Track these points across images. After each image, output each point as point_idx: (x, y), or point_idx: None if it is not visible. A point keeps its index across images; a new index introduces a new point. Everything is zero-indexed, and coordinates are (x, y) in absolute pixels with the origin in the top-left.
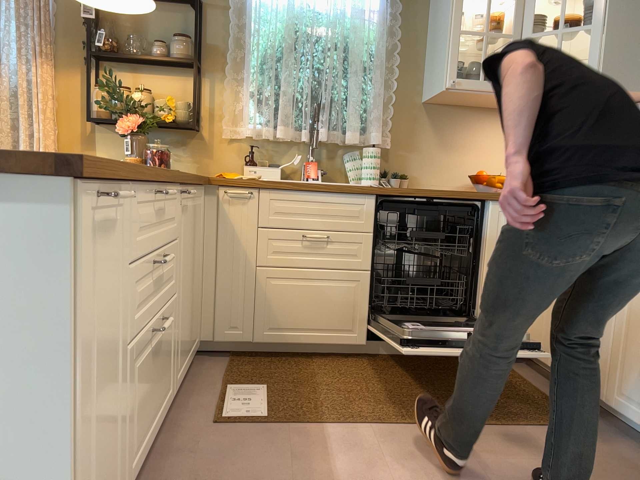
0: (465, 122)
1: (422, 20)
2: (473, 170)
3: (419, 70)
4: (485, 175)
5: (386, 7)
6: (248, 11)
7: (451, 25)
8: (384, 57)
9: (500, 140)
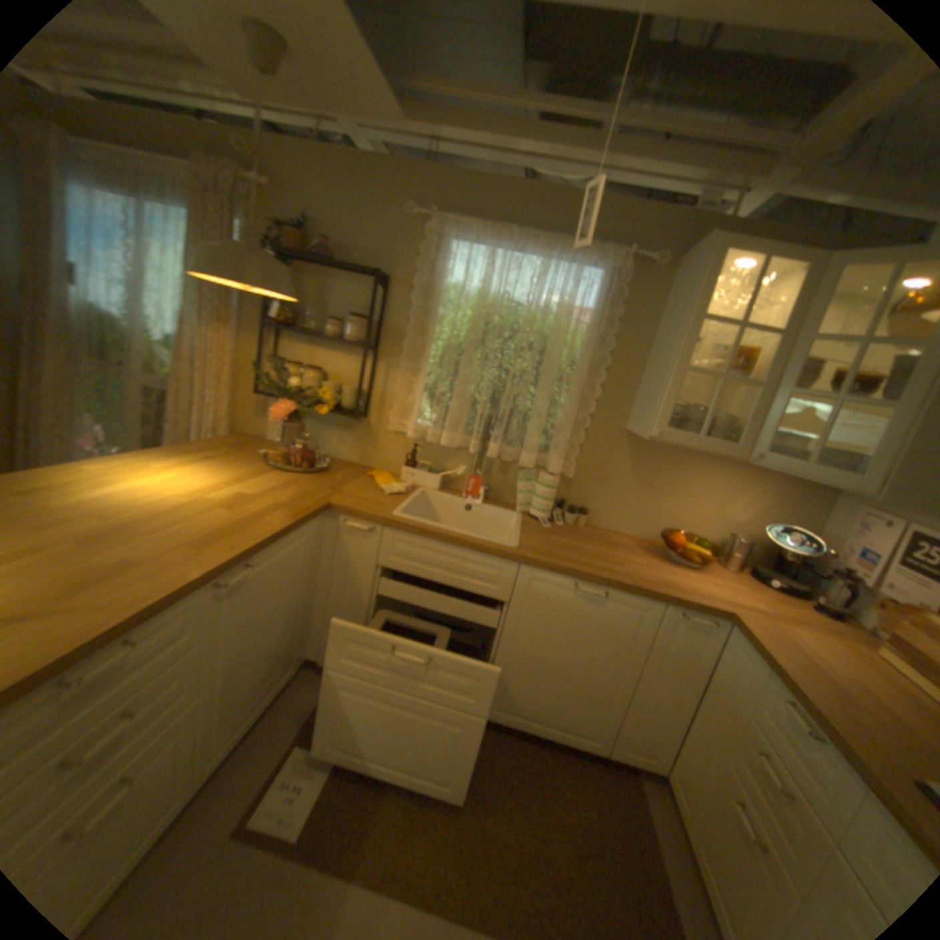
0: (675, 462)
1: (649, 328)
2: (672, 520)
3: (629, 389)
4: (681, 543)
5: (604, 306)
6: (435, 293)
7: (677, 357)
8: (587, 369)
9: (716, 492)
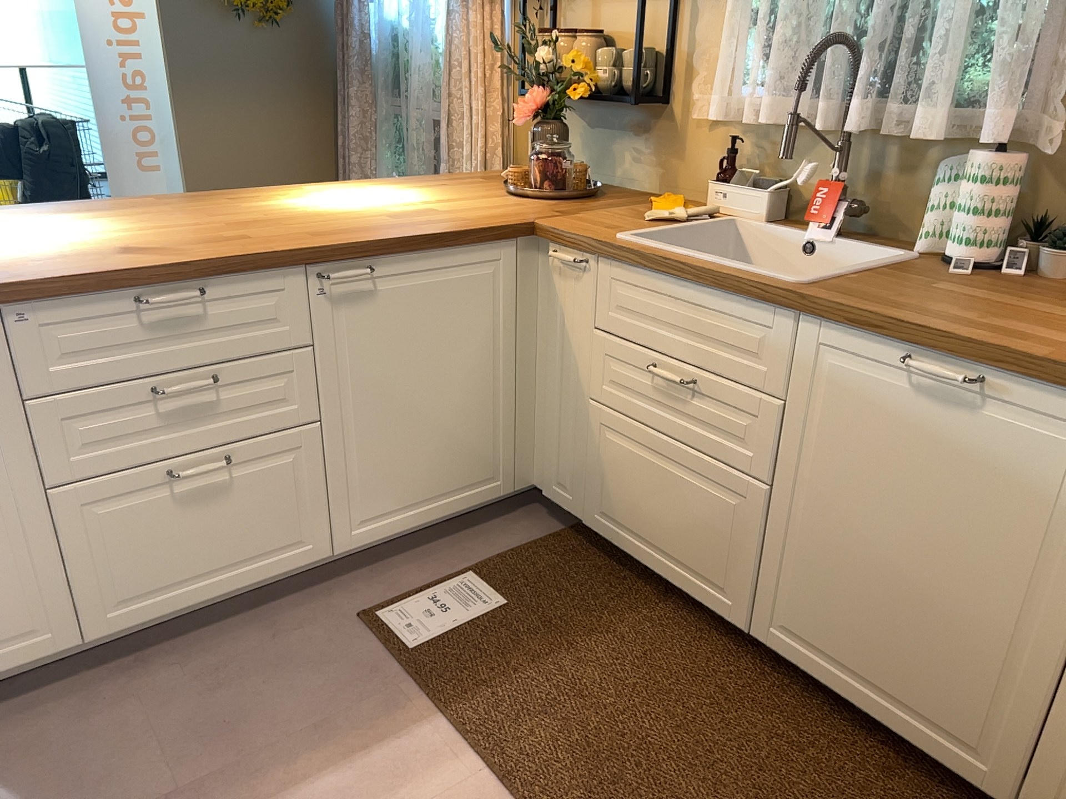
0: None
1: None
2: None
3: None
4: None
5: None
6: None
7: None
8: None
9: None
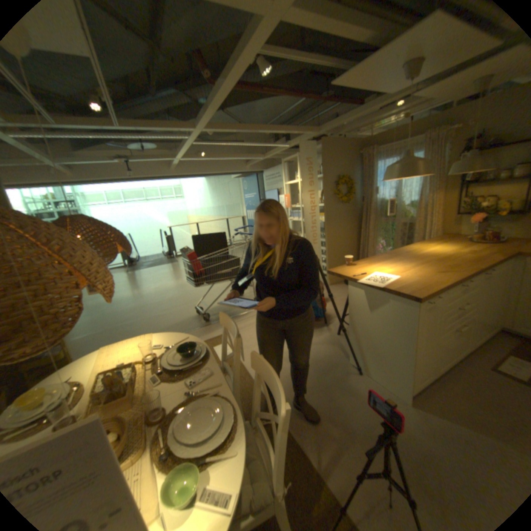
0: None
1: None
2: None
3: None
4: None
5: None
6: None
7: None
8: None
9: None
